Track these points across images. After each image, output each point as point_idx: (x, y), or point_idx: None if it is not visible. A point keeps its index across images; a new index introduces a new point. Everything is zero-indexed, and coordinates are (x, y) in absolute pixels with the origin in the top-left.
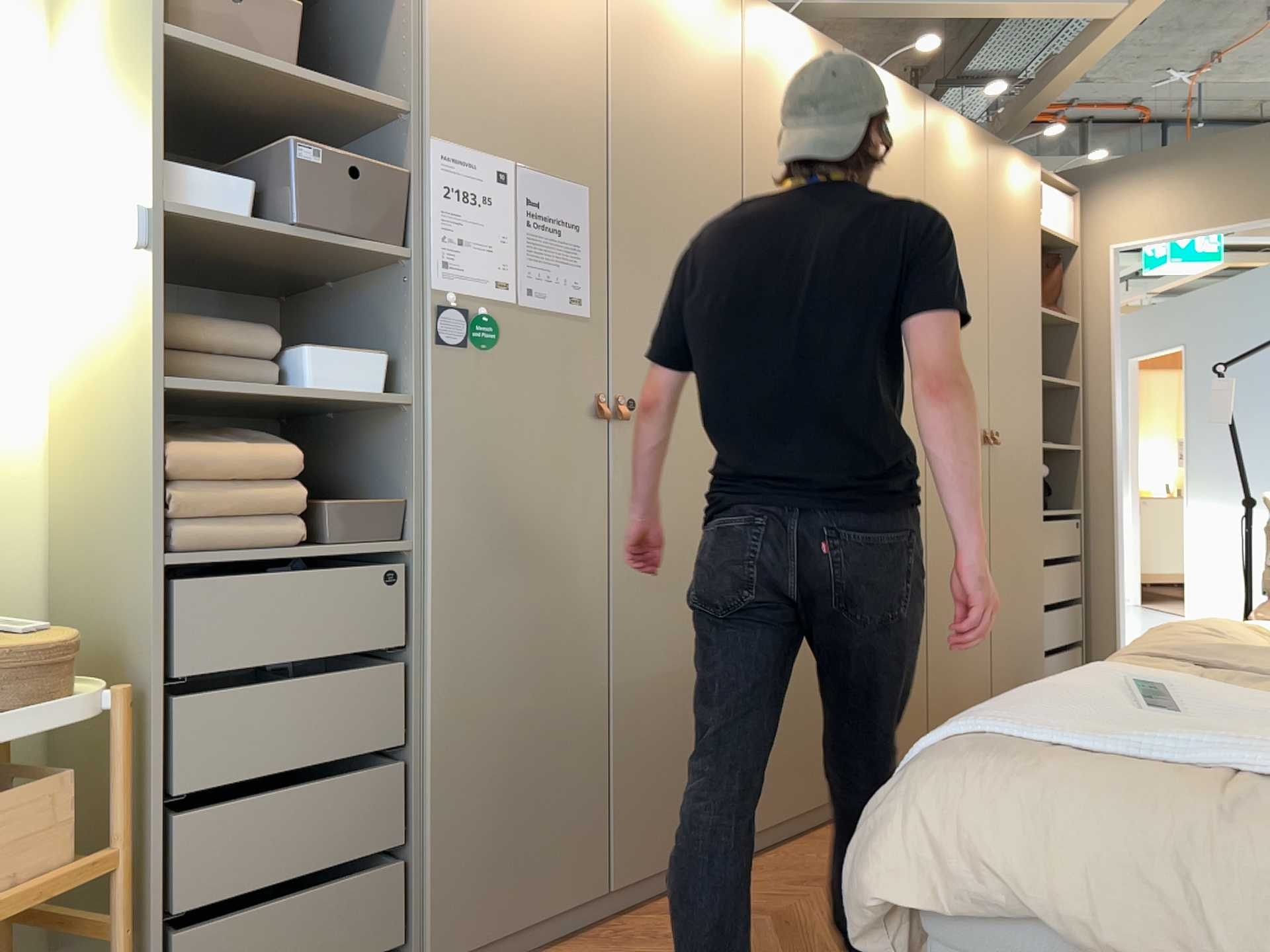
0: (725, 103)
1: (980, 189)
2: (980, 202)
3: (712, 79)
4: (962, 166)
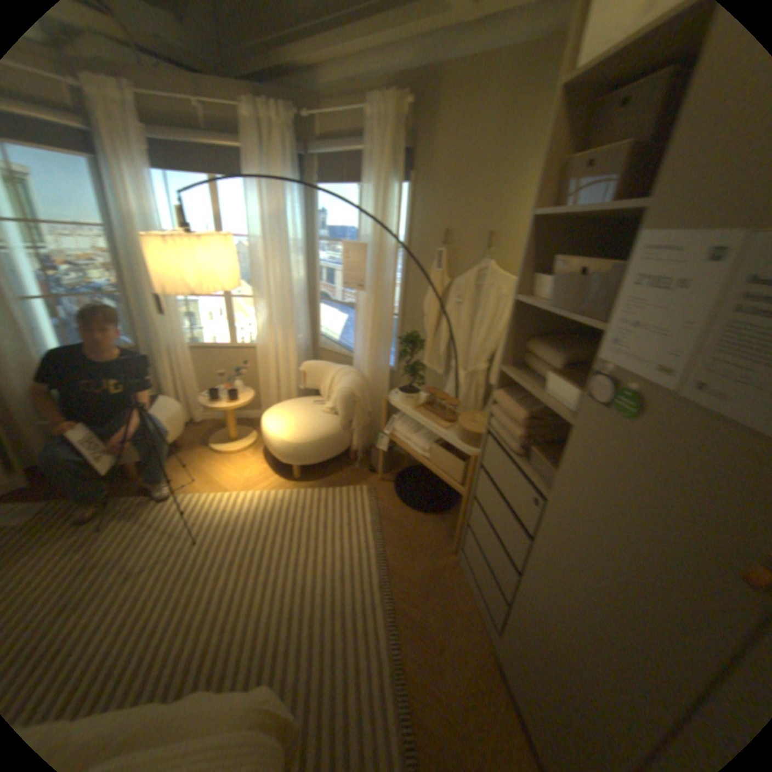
0: None
1: None
2: None
3: None
4: None
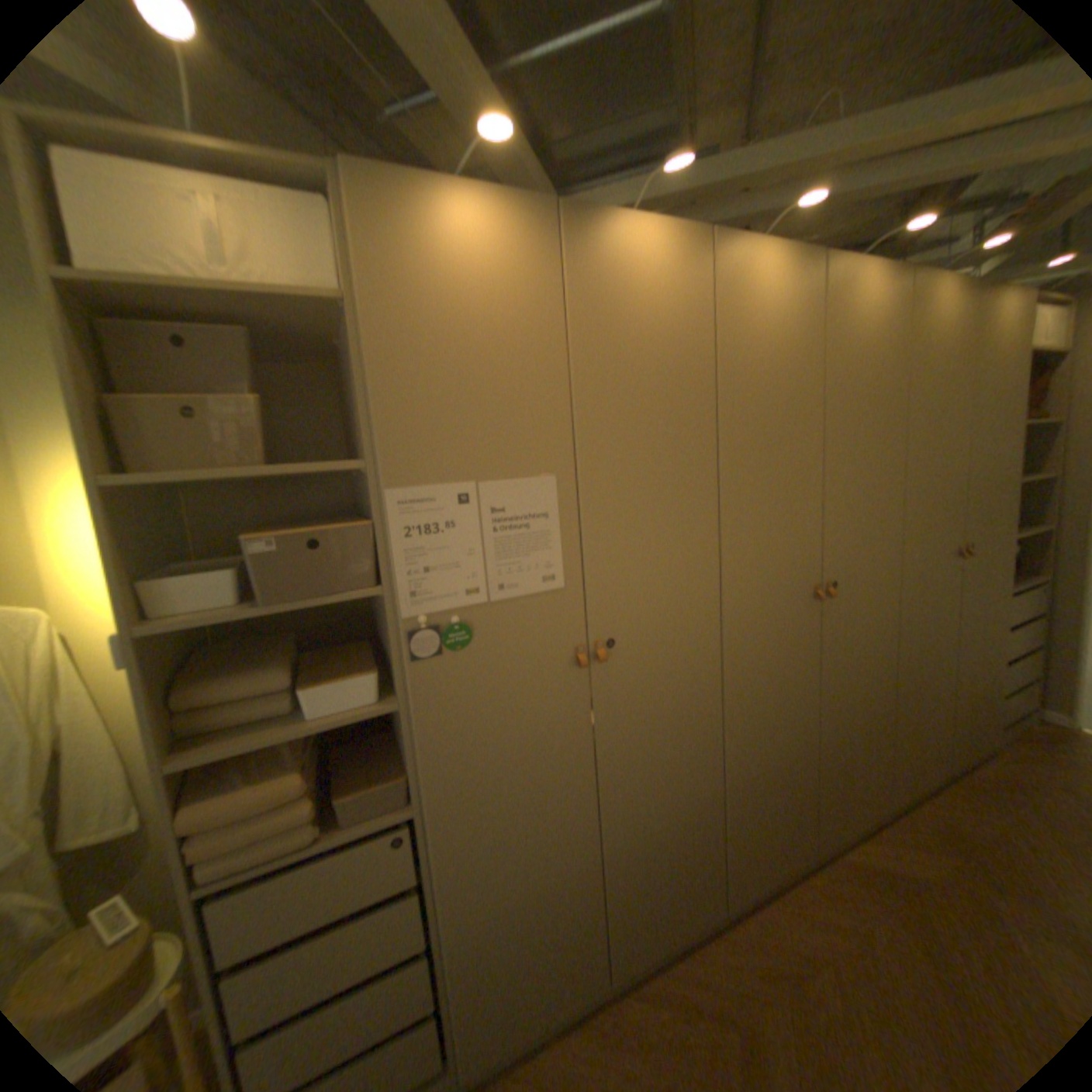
0: (694, 350)
1: (967, 337)
2: (966, 349)
3: (680, 331)
4: (948, 322)
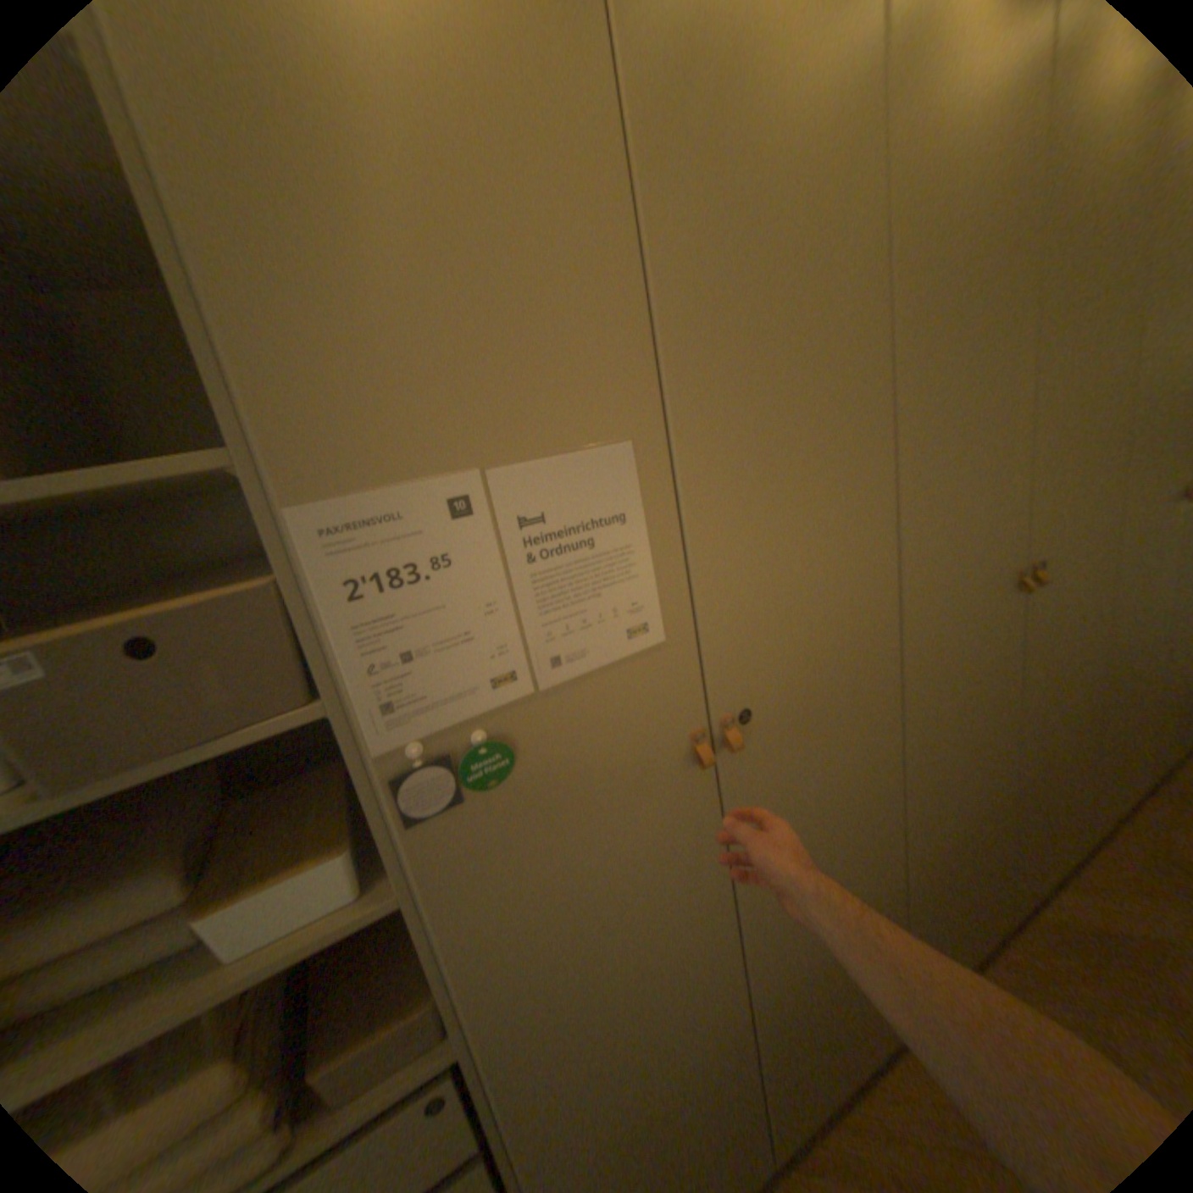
0: (854, 176)
1: None
2: None
3: (830, 137)
4: None
